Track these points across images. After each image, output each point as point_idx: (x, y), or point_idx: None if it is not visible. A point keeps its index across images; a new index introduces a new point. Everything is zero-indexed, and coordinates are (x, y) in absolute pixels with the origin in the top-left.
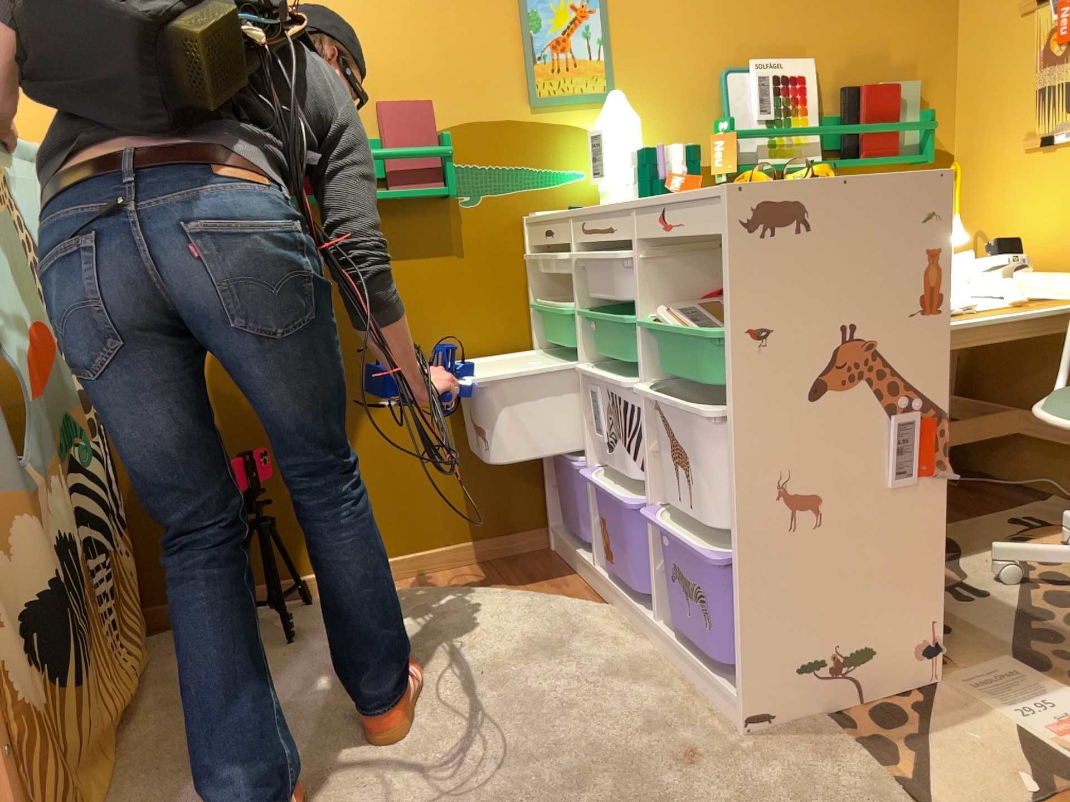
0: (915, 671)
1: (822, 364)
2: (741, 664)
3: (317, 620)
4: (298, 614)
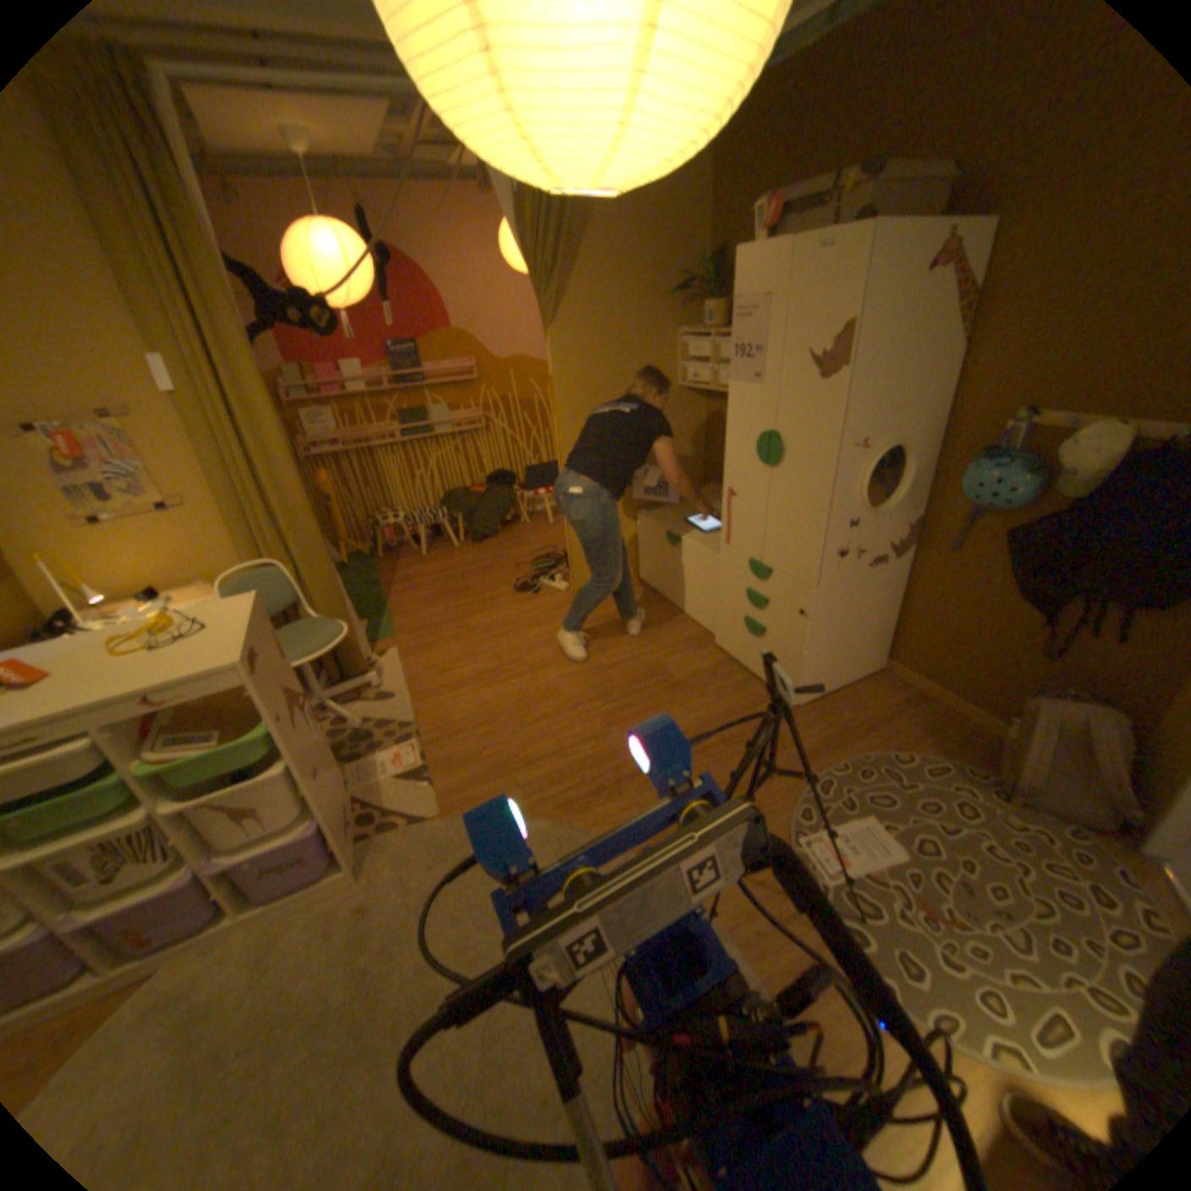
0: (345, 795)
1: (281, 707)
2: (325, 860)
3: None
4: None
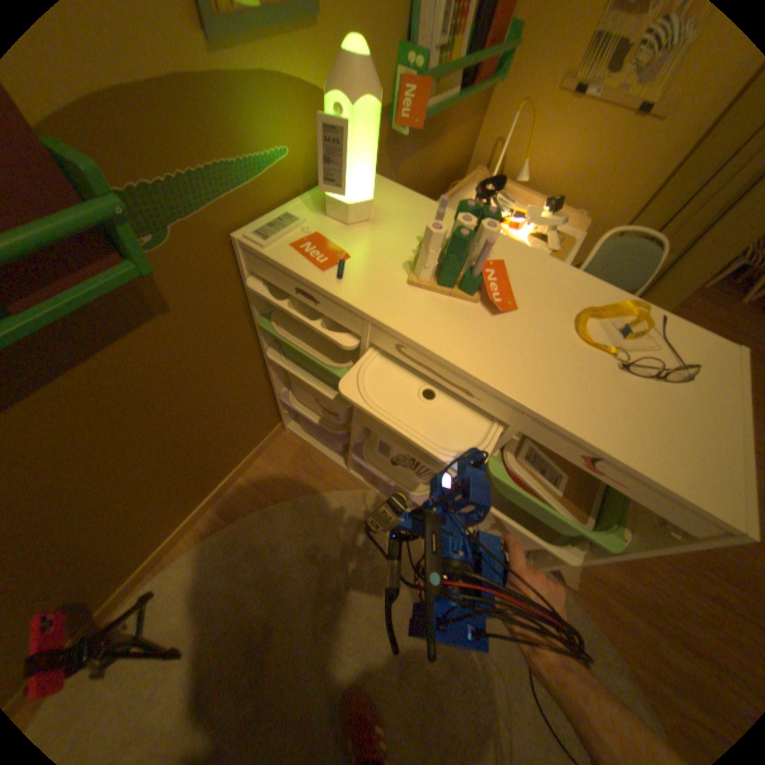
0: None
1: None
2: None
3: (182, 615)
4: (158, 616)
